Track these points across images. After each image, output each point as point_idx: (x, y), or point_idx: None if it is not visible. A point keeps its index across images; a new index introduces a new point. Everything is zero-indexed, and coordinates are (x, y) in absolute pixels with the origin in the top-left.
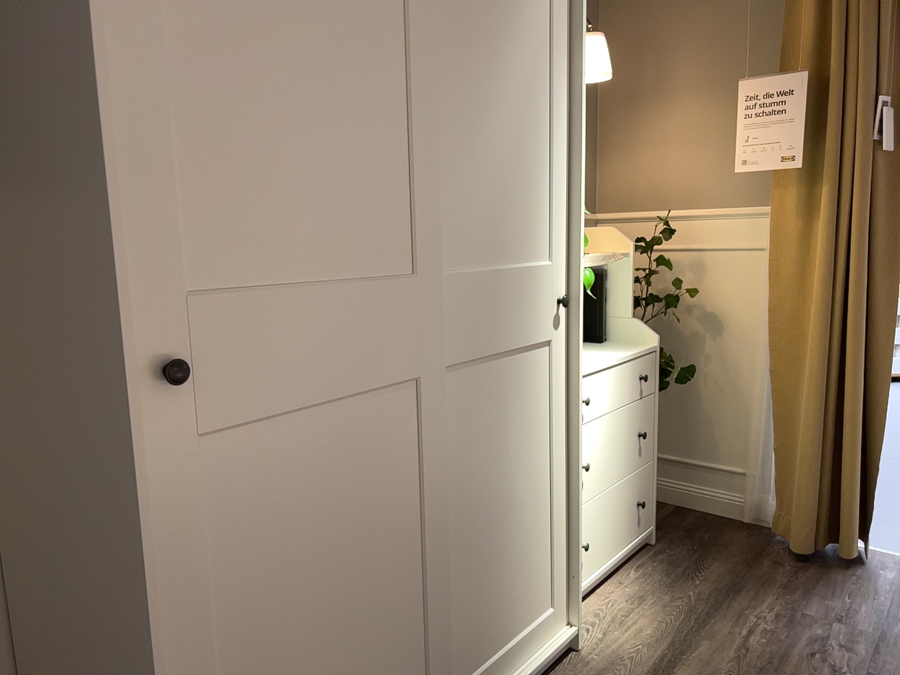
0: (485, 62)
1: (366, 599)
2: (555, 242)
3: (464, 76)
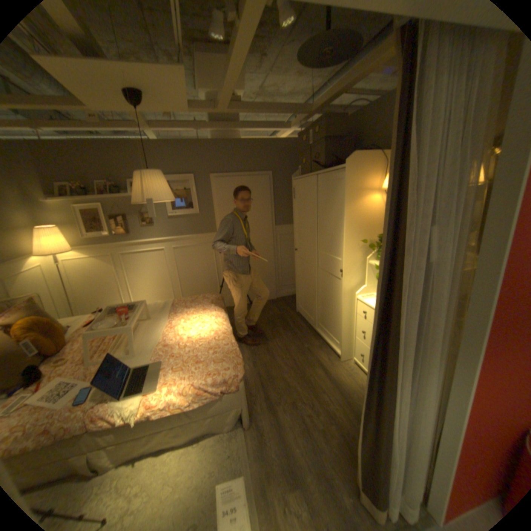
0: (327, 210)
1: (307, 291)
2: (343, 254)
3: (323, 214)
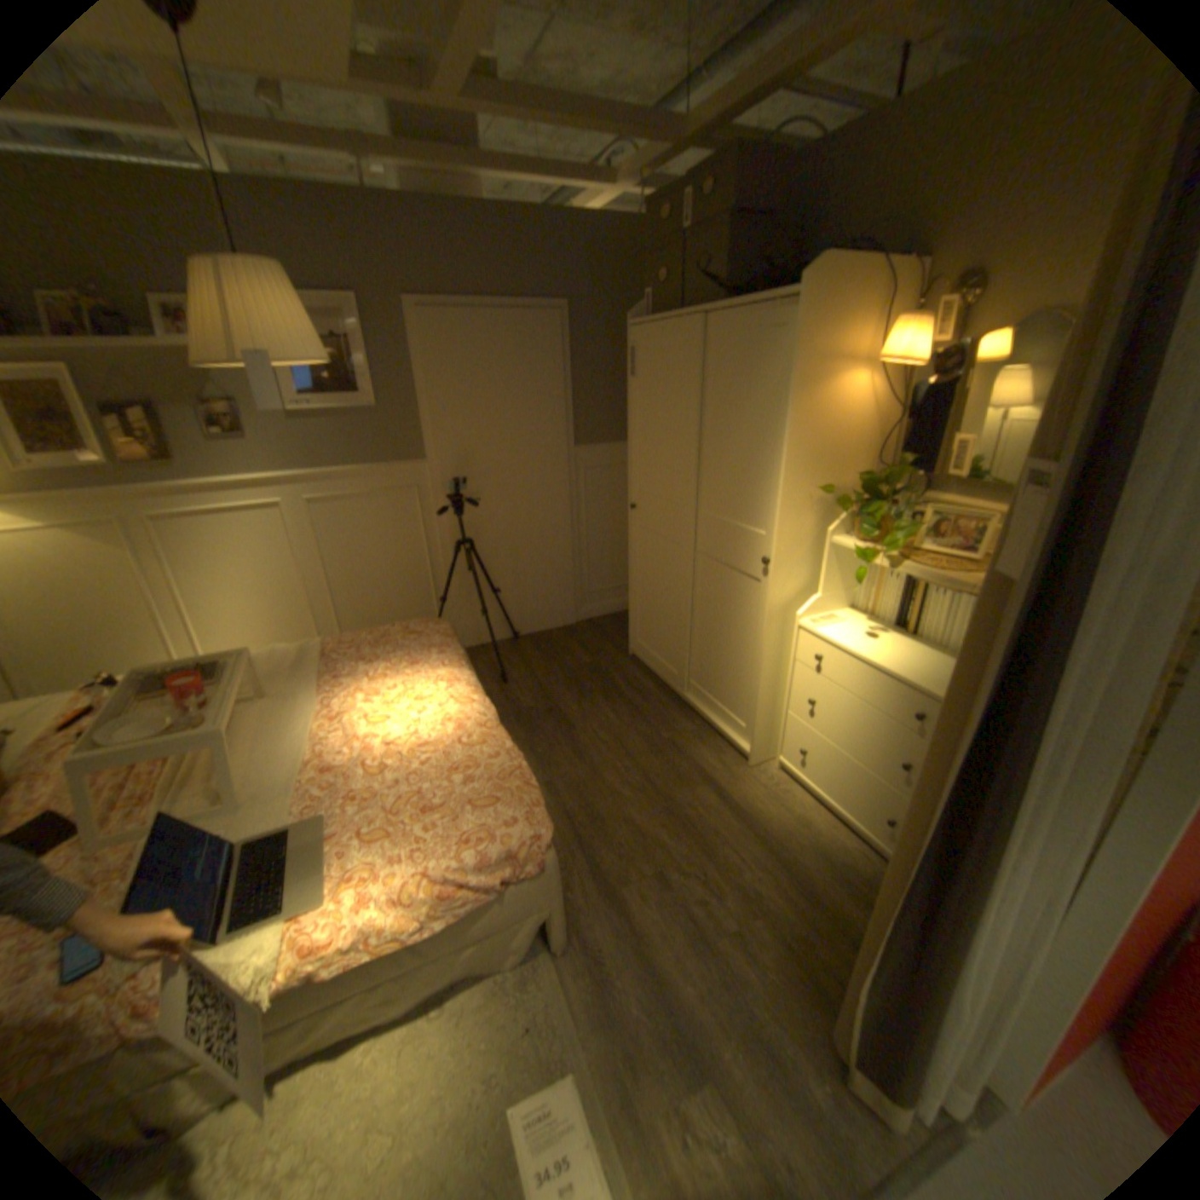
0: (732, 408)
1: (663, 607)
2: (770, 521)
3: (720, 418)
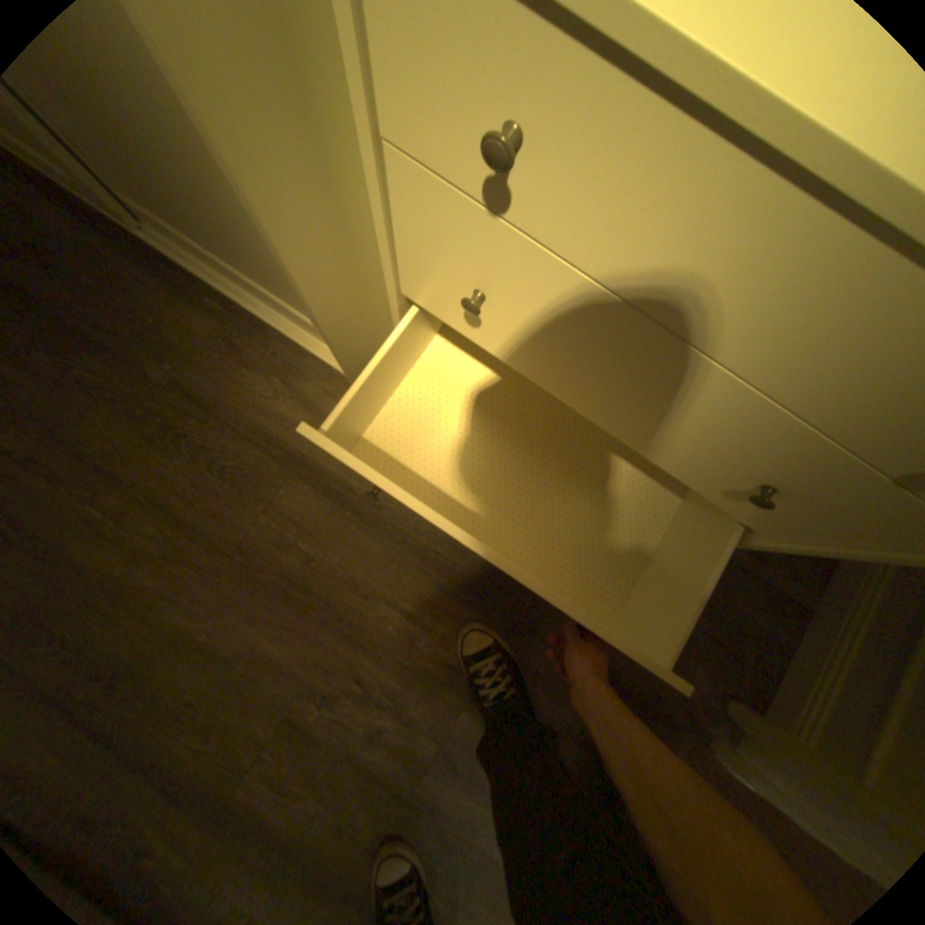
0: None
1: None
2: None
3: None
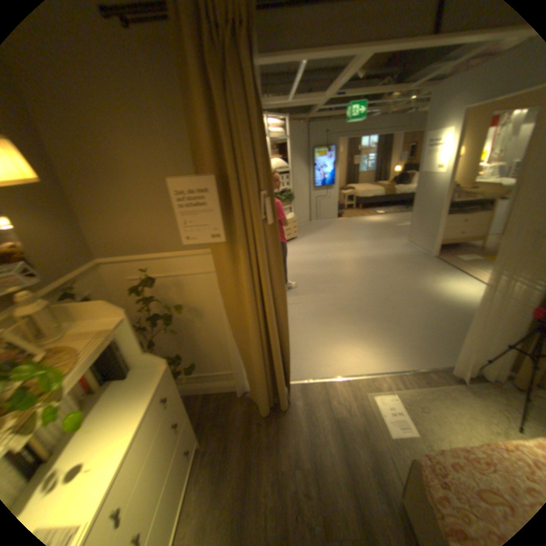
0: None
1: None
2: None
3: None
